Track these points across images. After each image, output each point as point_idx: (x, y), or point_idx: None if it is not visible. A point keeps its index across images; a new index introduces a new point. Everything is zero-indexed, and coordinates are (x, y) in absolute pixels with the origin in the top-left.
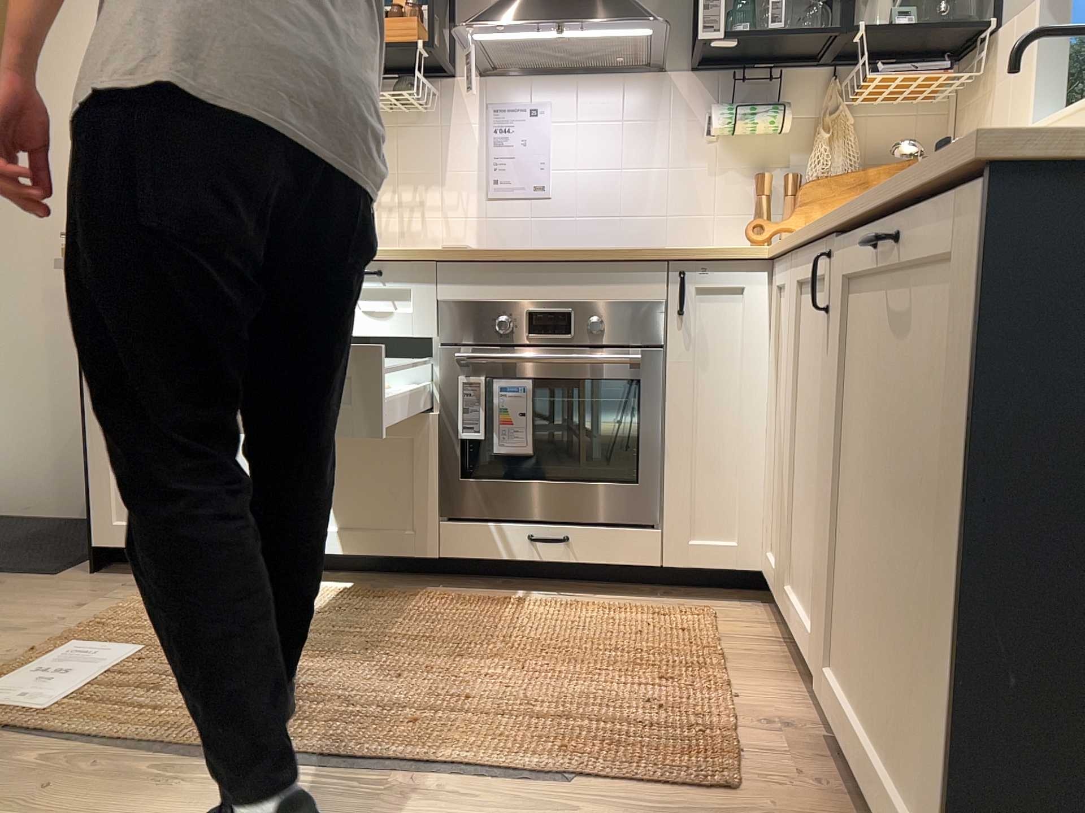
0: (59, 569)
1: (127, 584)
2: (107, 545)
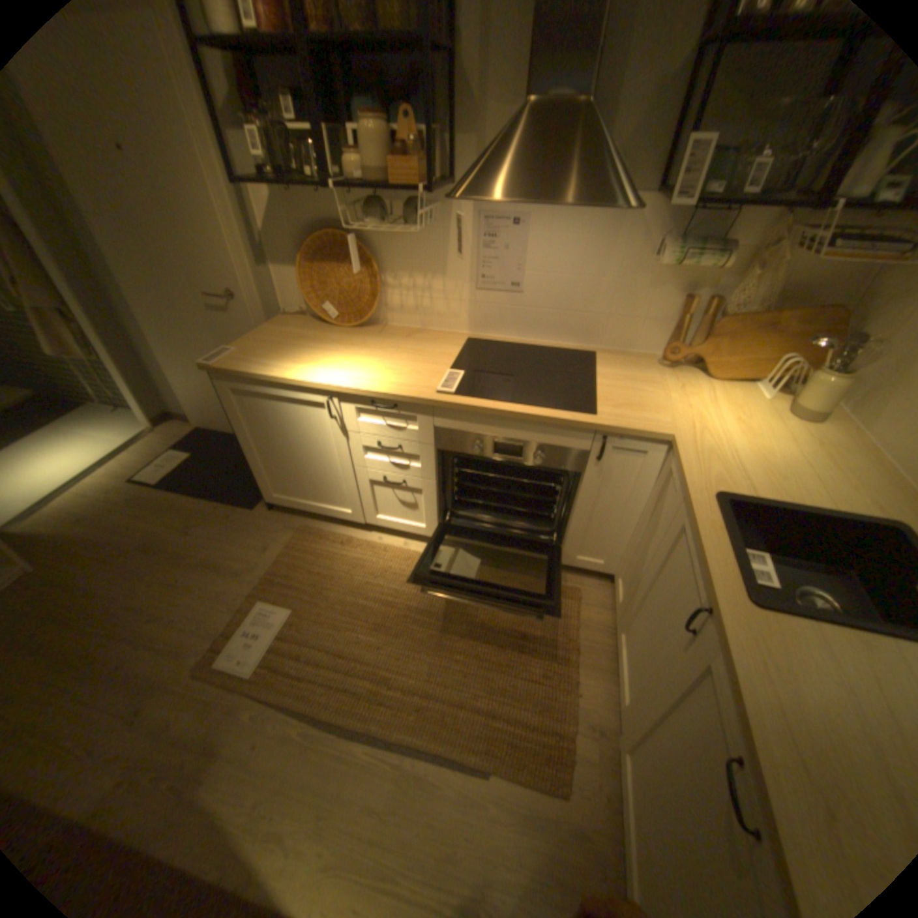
0: (253, 503)
1: (285, 523)
2: (271, 502)
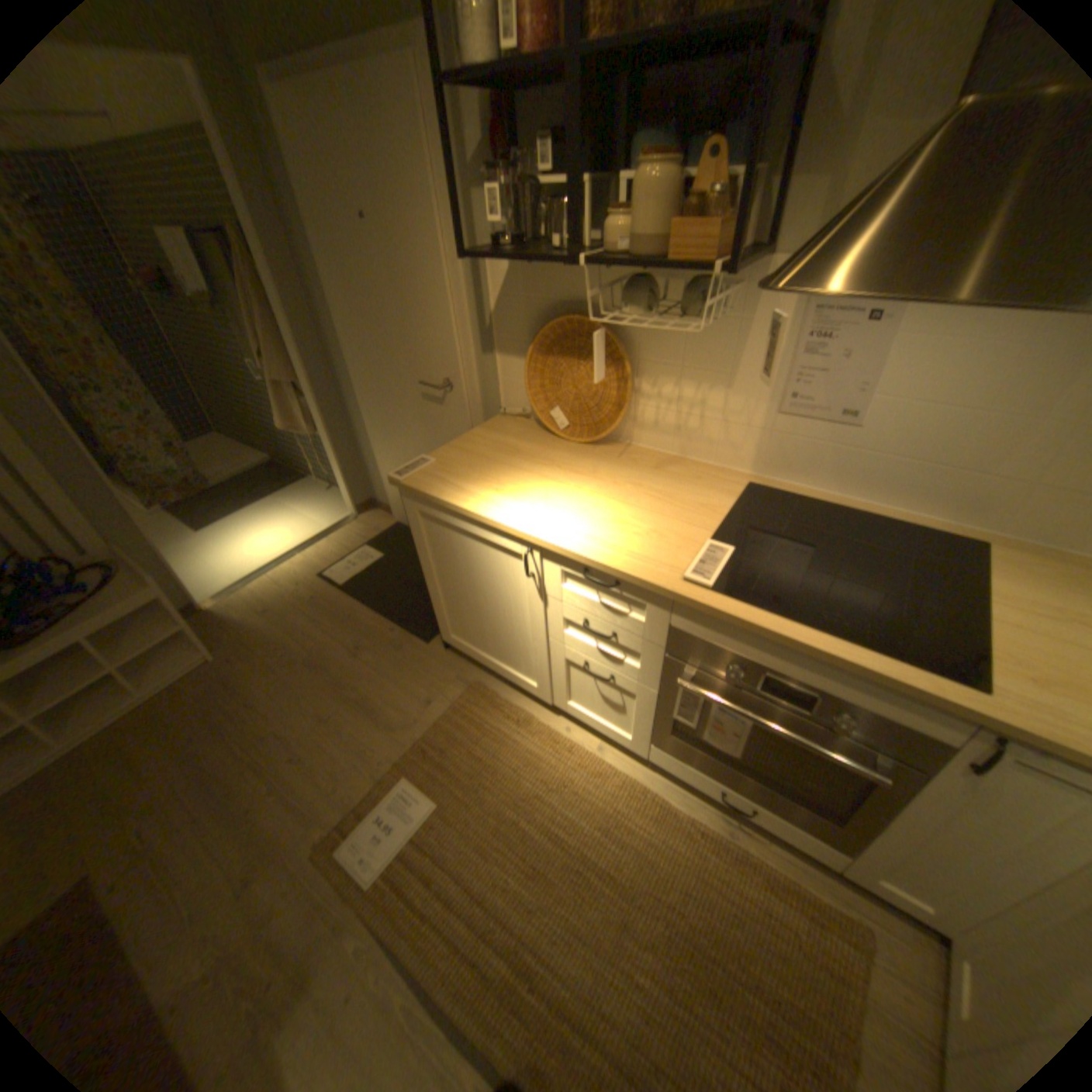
0: (431, 634)
1: (460, 672)
2: (449, 643)
